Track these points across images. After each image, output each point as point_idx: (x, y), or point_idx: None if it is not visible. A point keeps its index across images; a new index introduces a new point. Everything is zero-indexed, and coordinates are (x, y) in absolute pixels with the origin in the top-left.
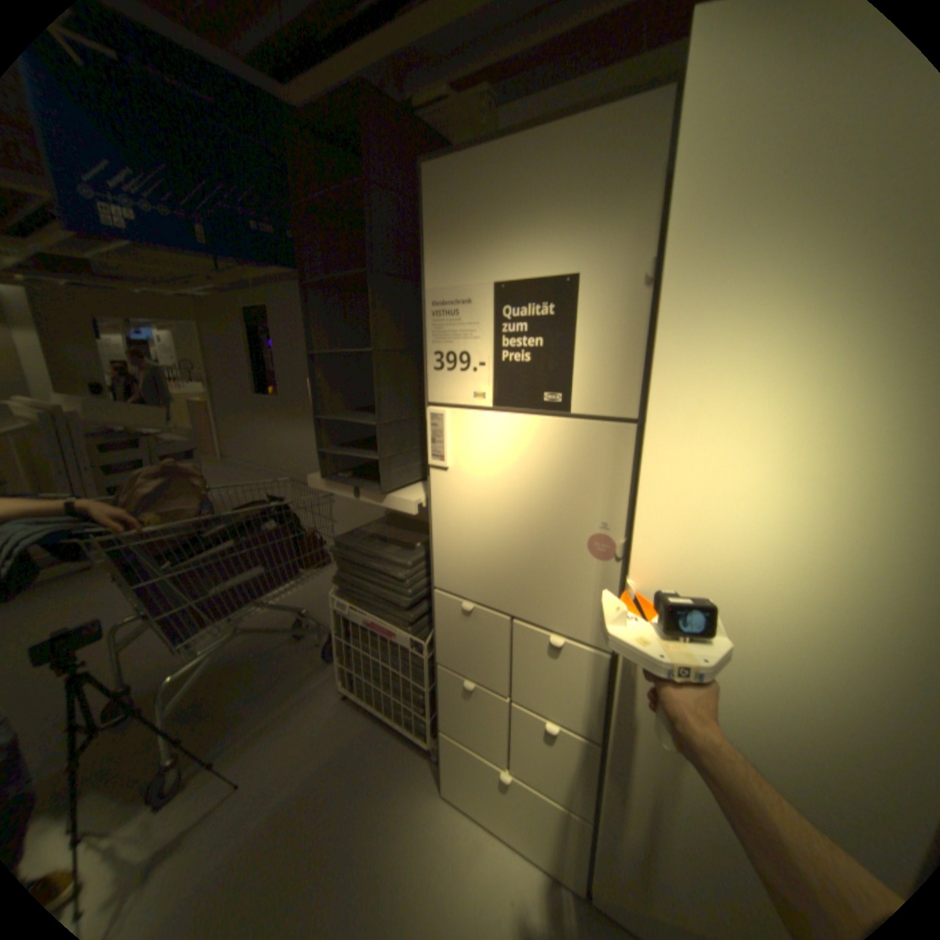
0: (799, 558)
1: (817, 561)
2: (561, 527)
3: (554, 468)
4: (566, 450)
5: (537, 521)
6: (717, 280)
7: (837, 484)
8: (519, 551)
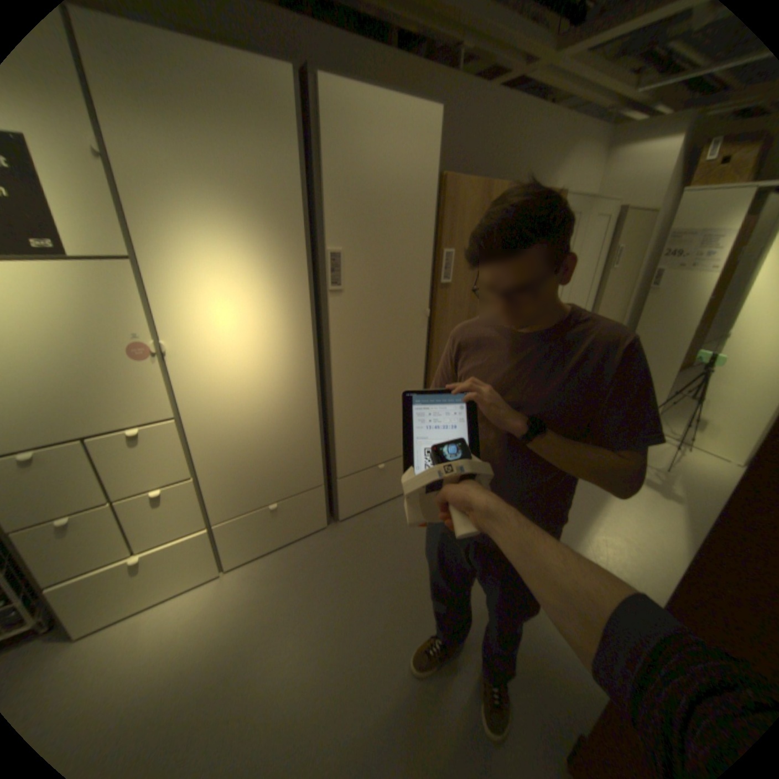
0: (244, 319)
1: (251, 319)
2: (99, 349)
3: (72, 304)
4: (77, 287)
5: (74, 352)
6: (147, 164)
7: (245, 280)
8: (65, 383)
